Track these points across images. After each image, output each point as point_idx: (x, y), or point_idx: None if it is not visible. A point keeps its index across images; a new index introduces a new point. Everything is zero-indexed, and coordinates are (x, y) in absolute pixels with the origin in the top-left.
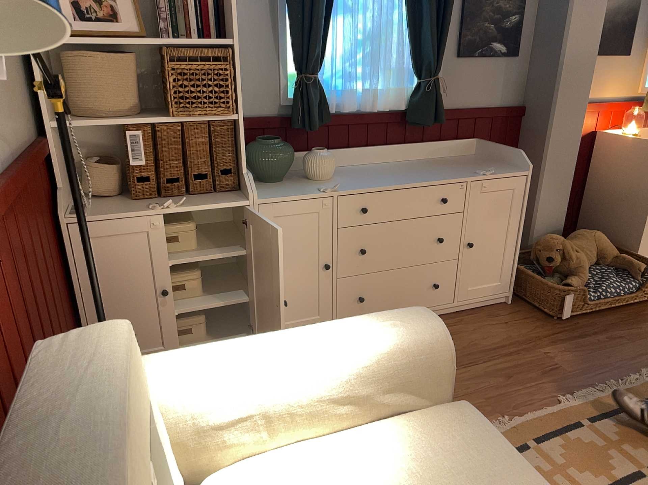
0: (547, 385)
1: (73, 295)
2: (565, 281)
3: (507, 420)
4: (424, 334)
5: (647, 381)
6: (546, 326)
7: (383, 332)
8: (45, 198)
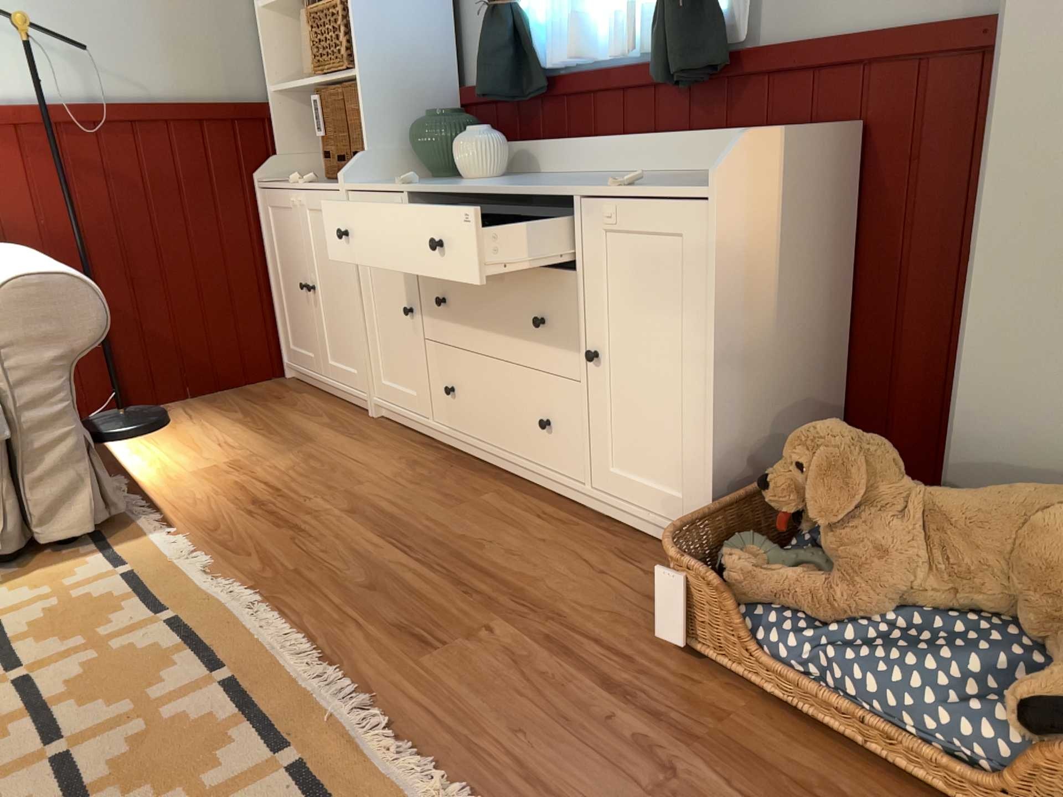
0: (355, 633)
1: (267, 266)
2: (735, 552)
3: (236, 592)
4: (2, 280)
5: (407, 796)
6: (625, 627)
7: (10, 270)
8: (235, 158)
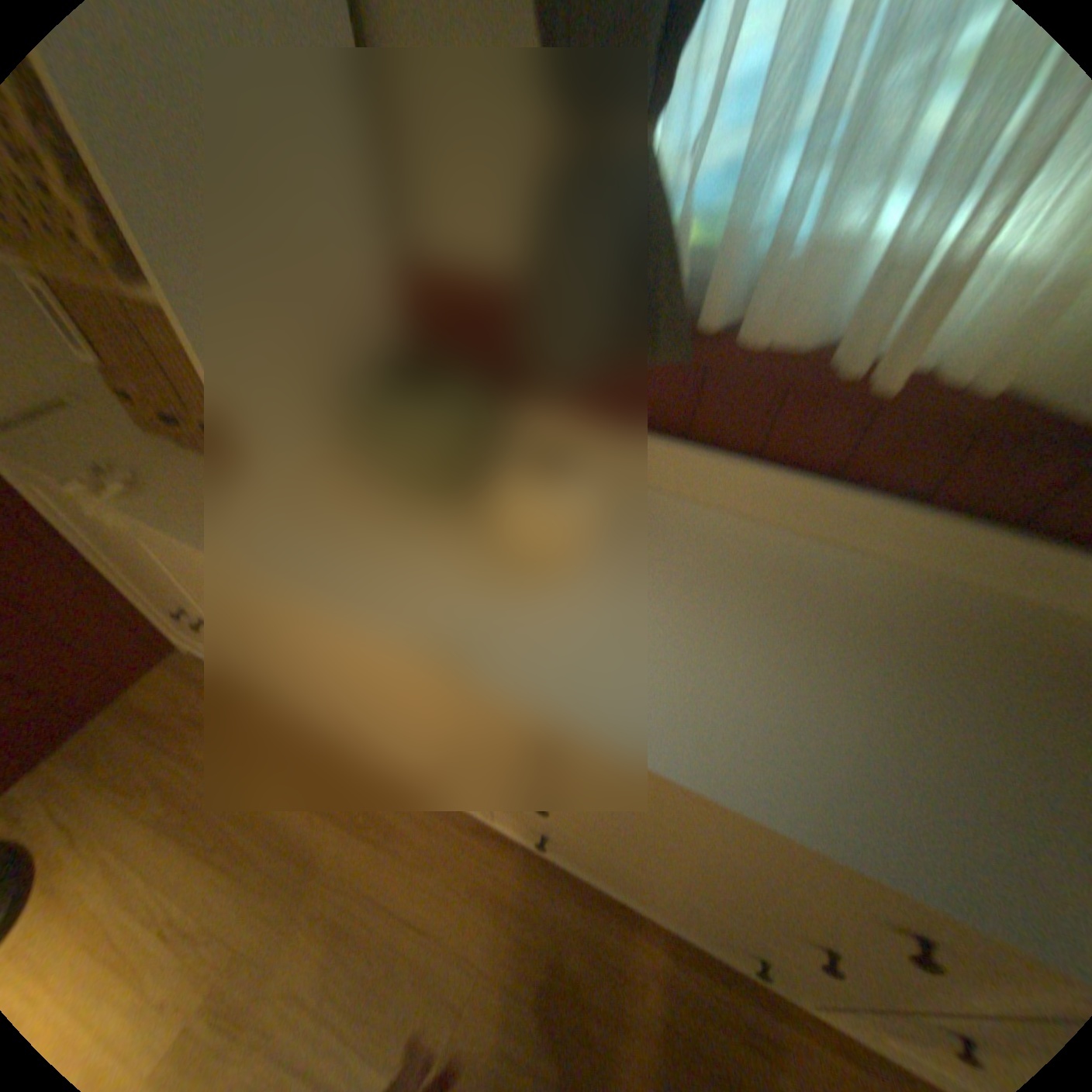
0: None
1: (74, 545)
2: None
3: None
4: None
5: None
6: None
7: None
8: None
